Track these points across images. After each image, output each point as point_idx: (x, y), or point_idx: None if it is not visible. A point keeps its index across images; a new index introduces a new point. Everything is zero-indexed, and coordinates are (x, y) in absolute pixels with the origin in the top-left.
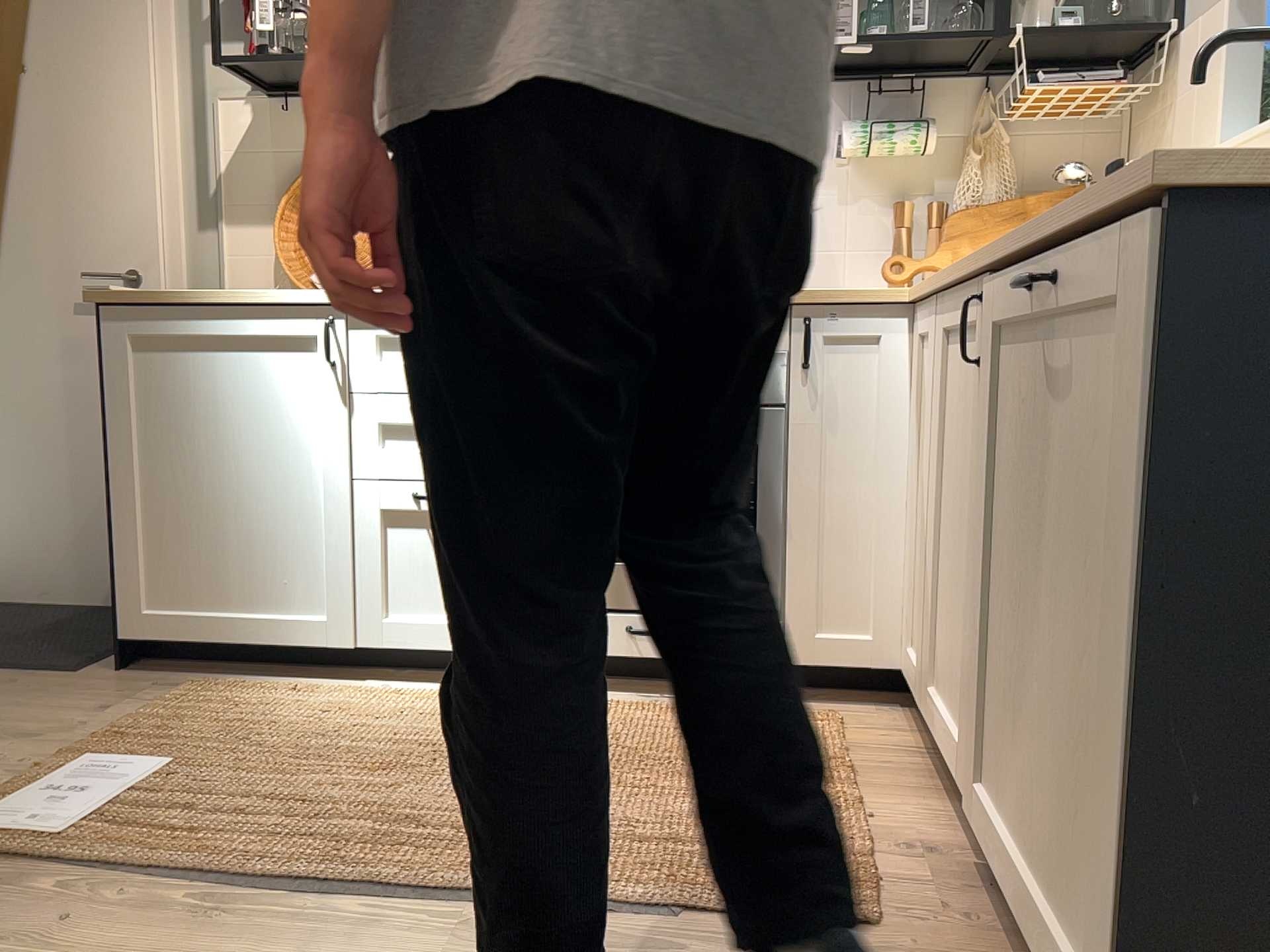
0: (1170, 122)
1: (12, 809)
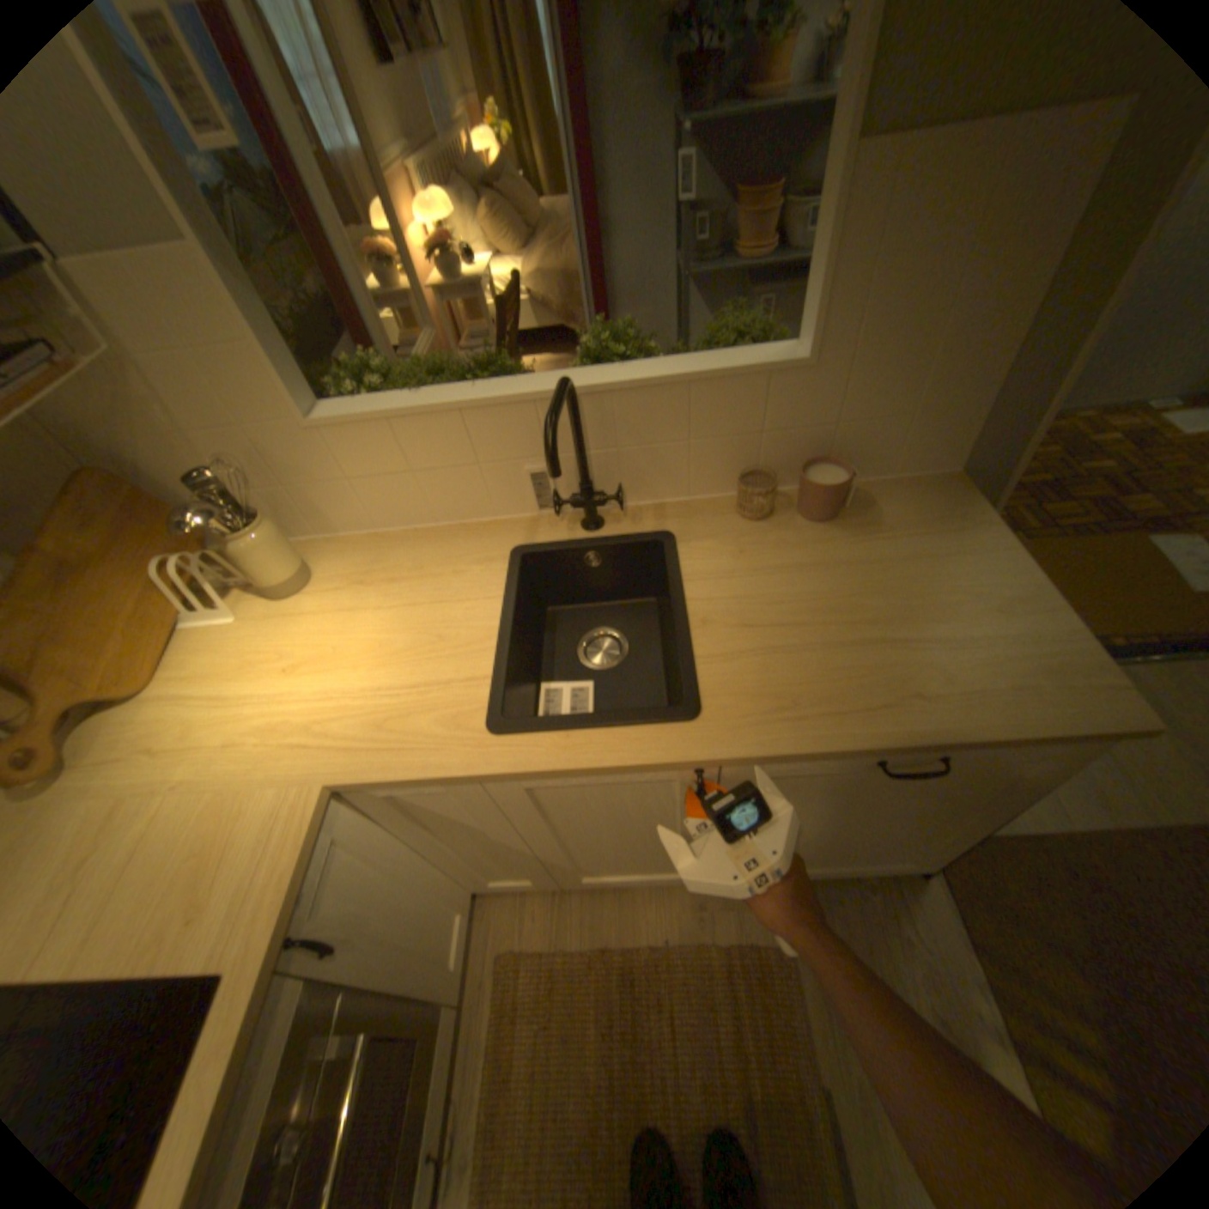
0: (143, 377)
1: None
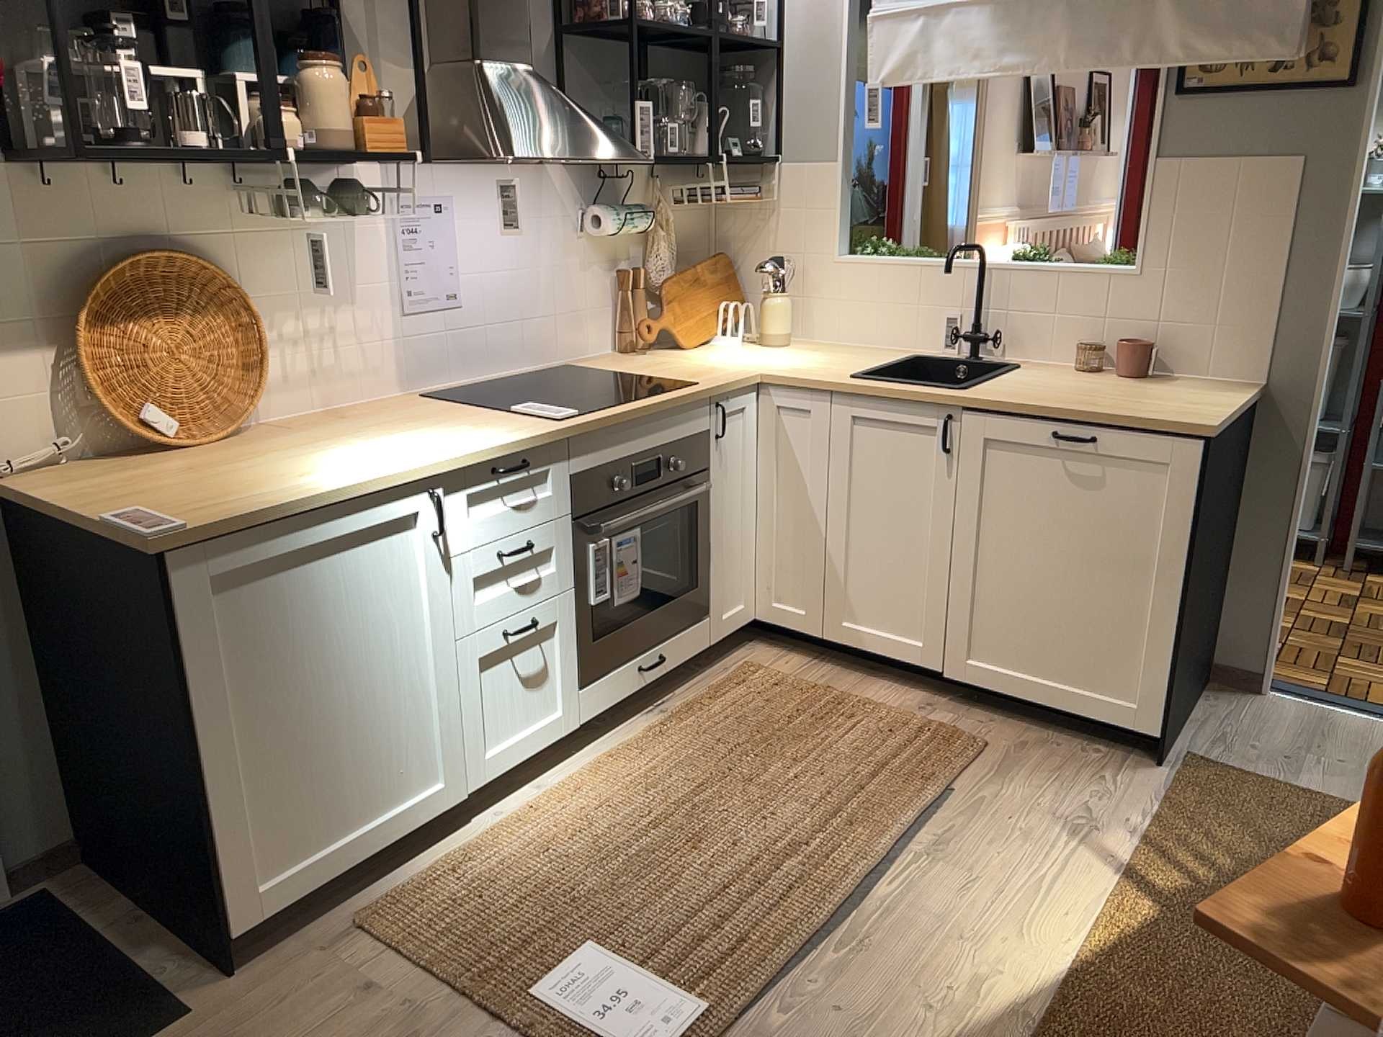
0: (778, 220)
1: None
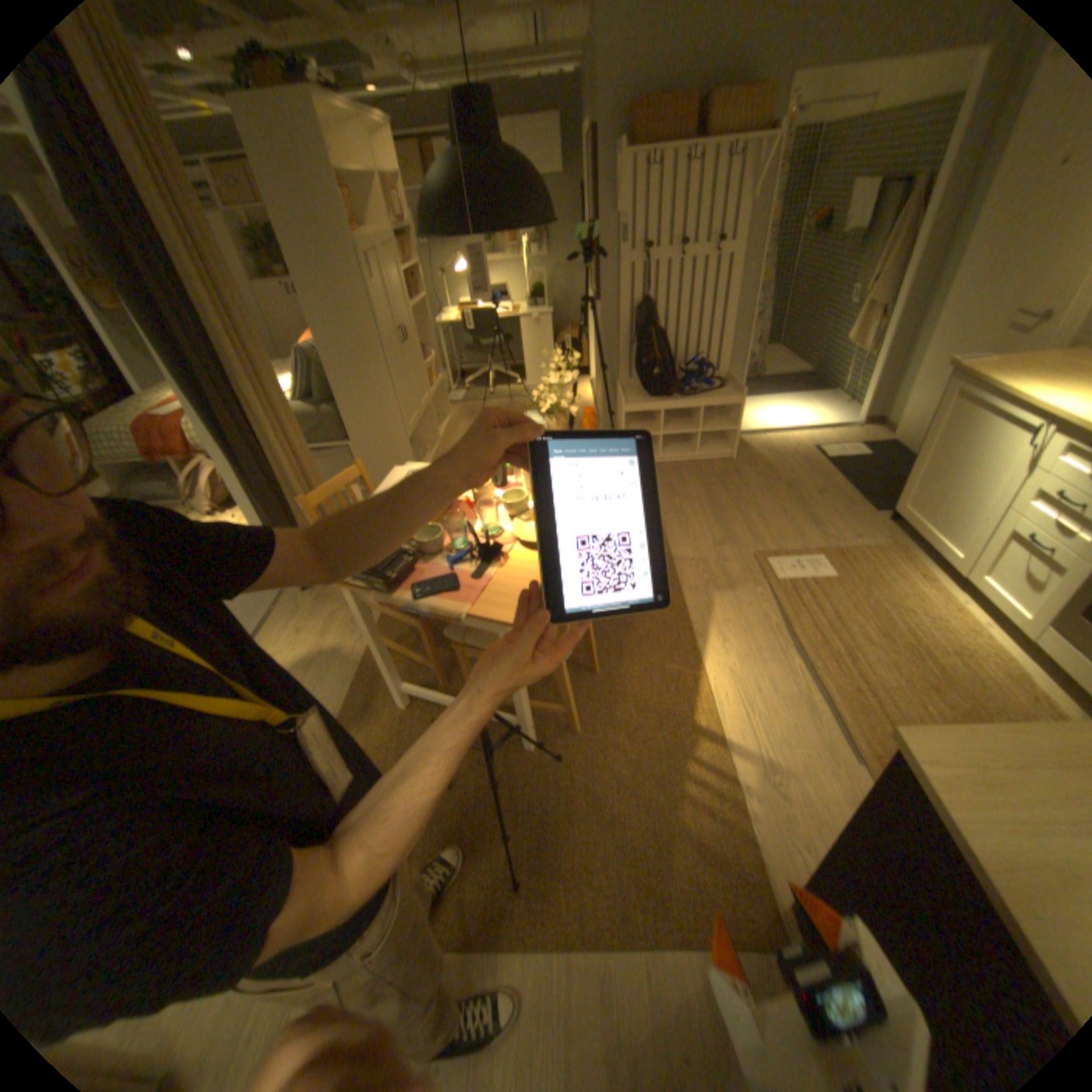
0: None
1: (784, 559)
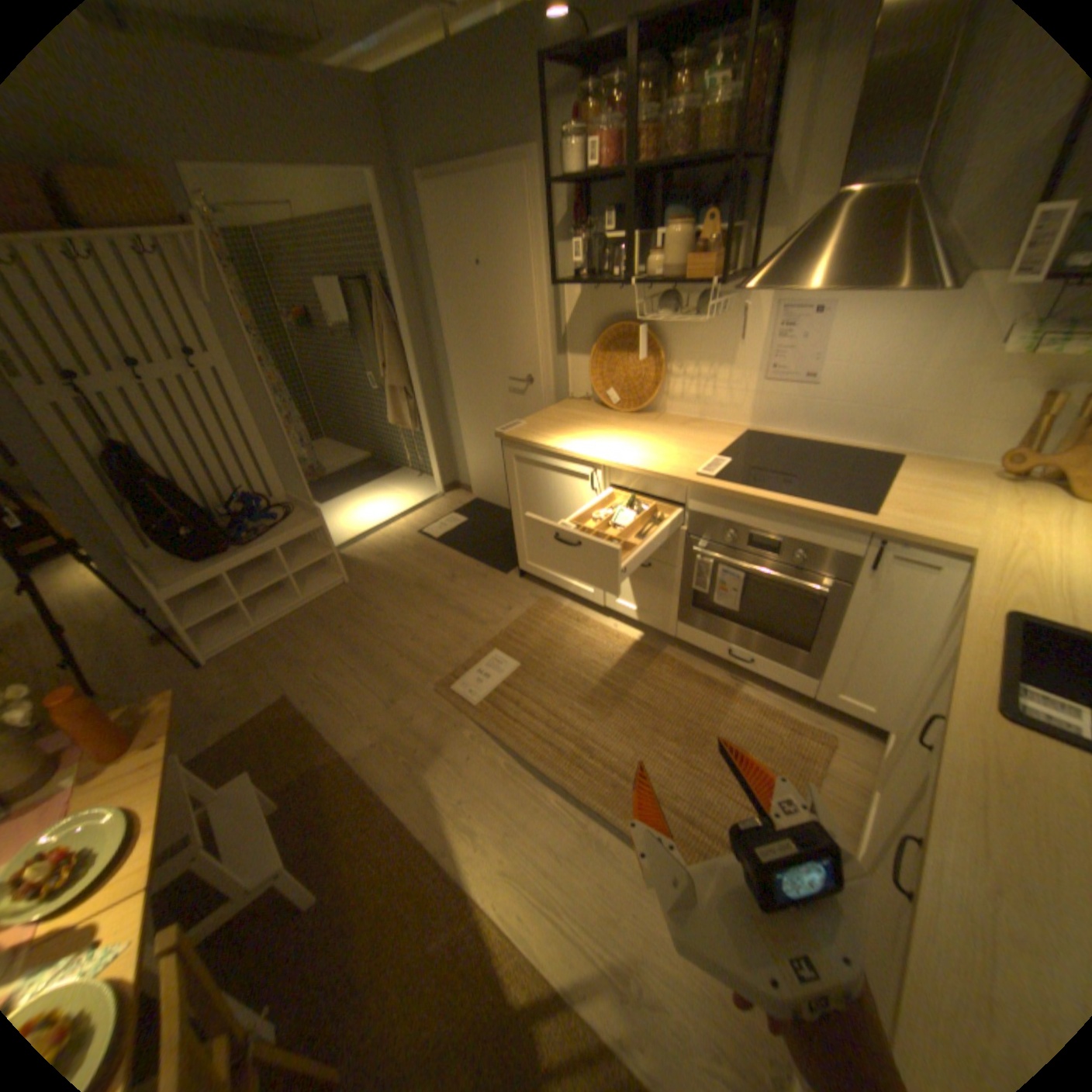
0: None
1: (467, 675)
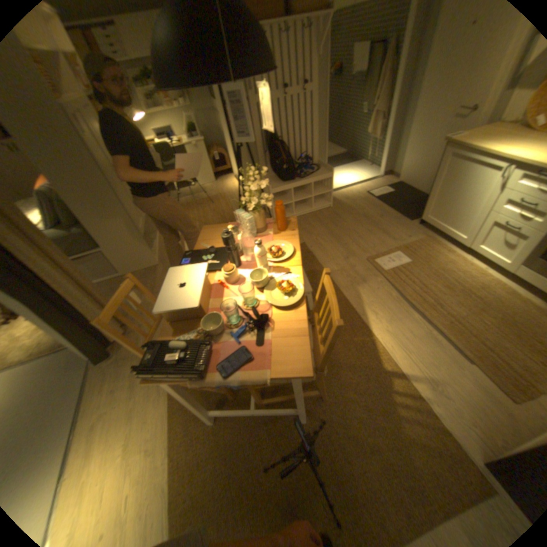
0: None
1: (383, 258)
